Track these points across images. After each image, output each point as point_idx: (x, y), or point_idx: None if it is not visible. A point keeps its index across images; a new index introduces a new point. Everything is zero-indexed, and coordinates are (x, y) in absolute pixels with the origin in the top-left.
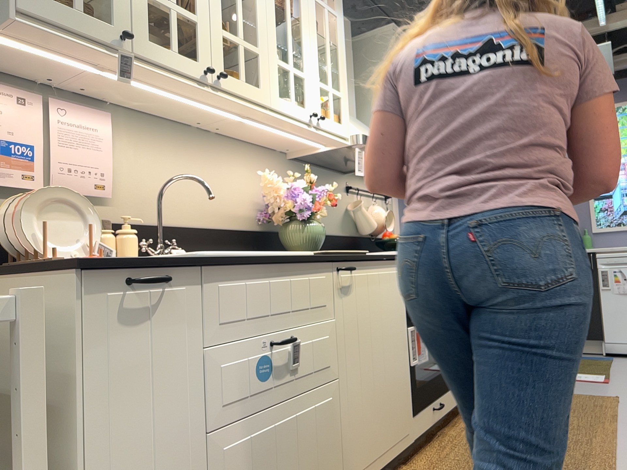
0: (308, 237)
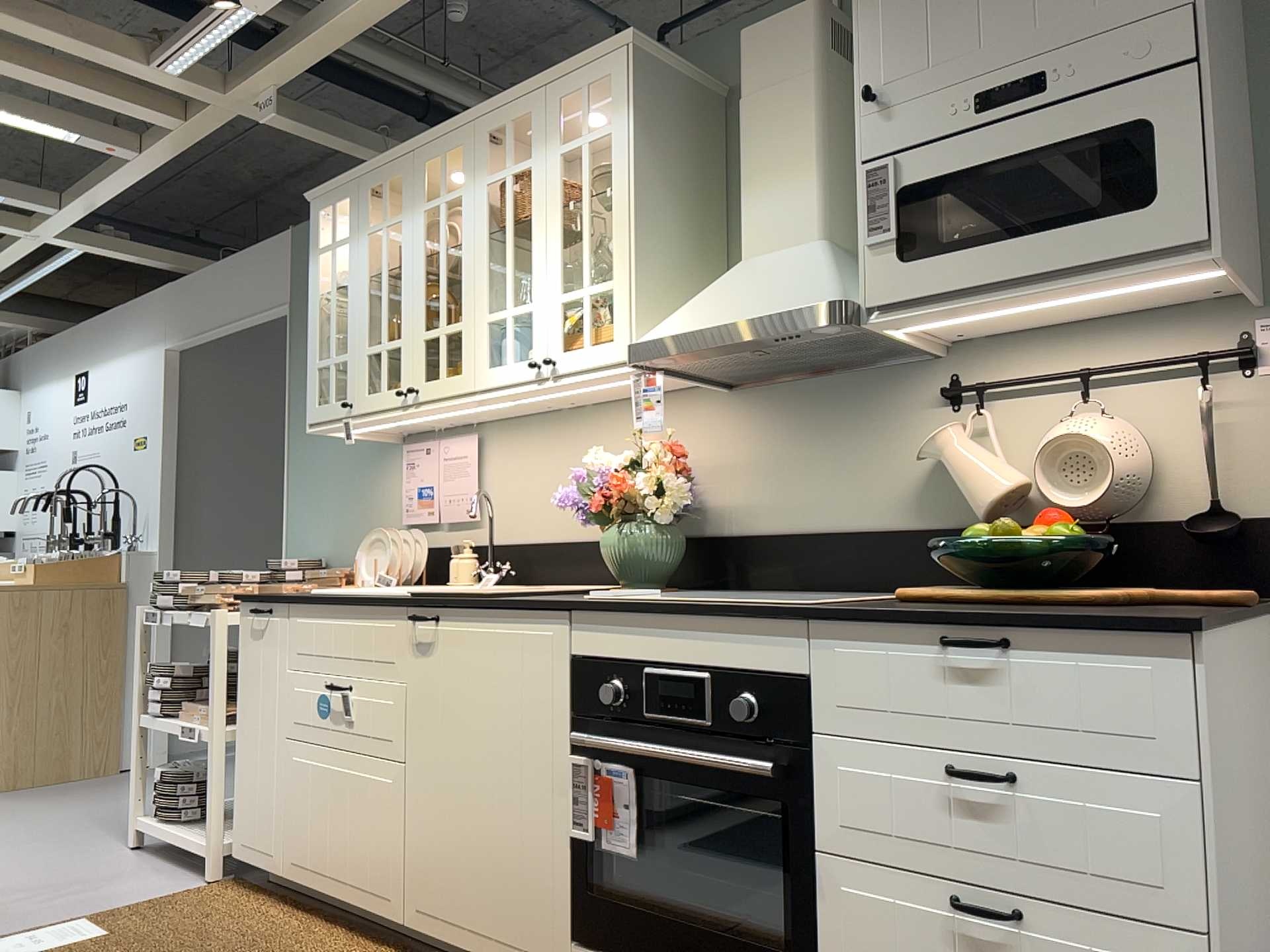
0: (609, 556)
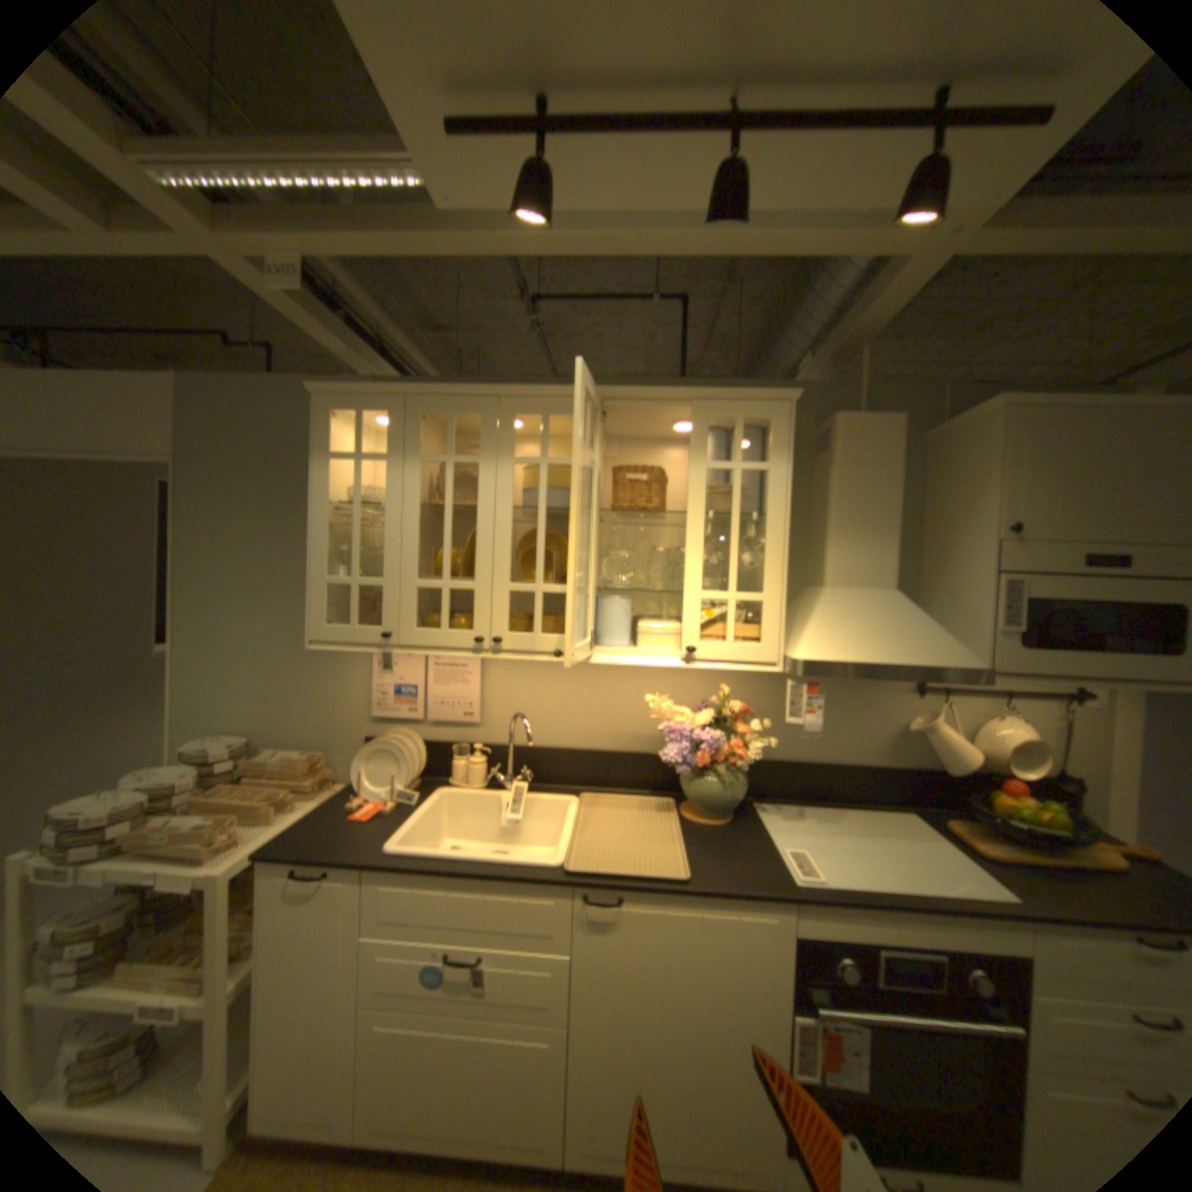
0: (700, 796)
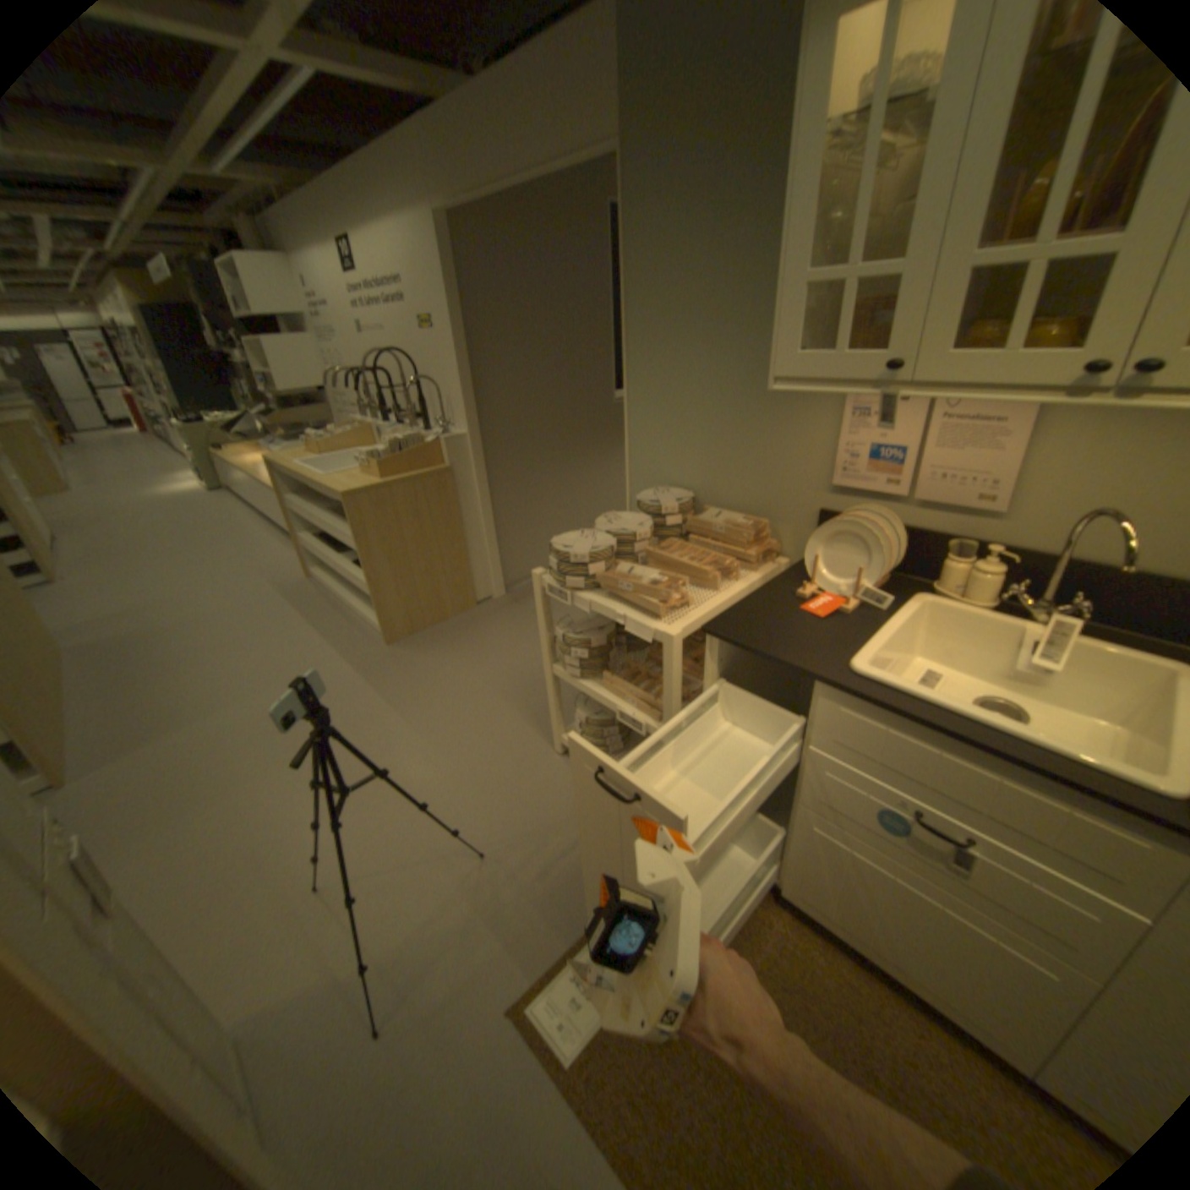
0: None
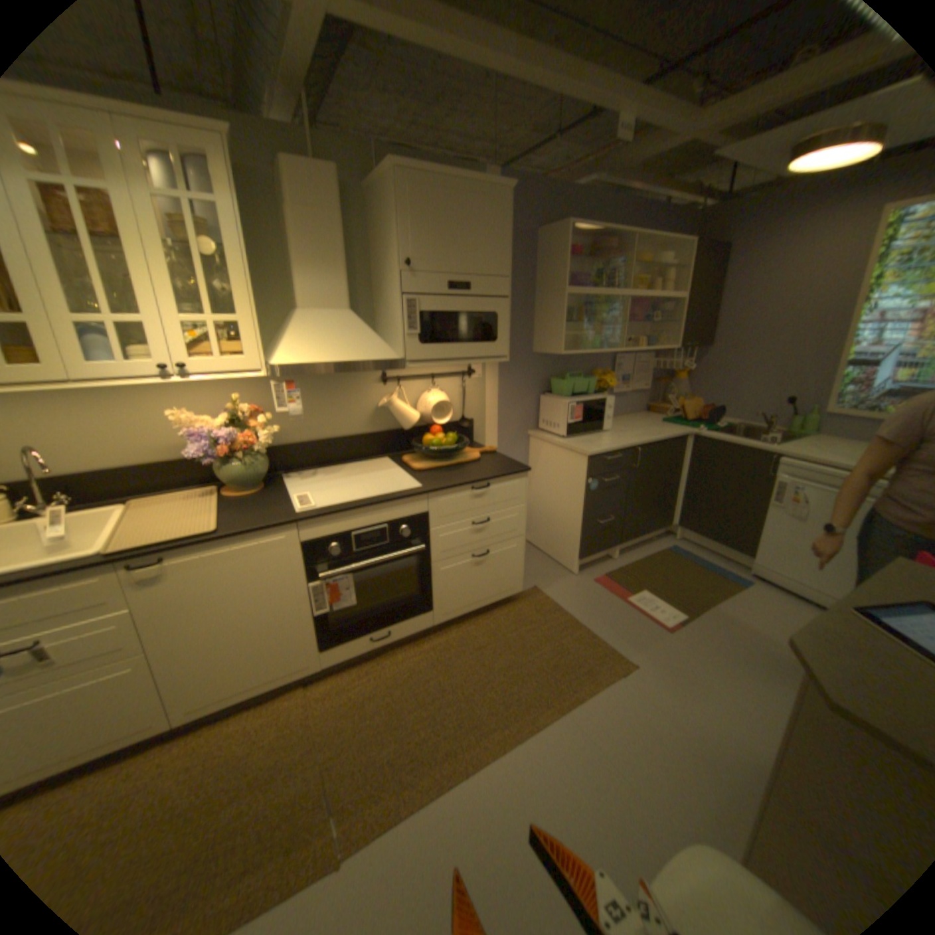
0: (231, 477)
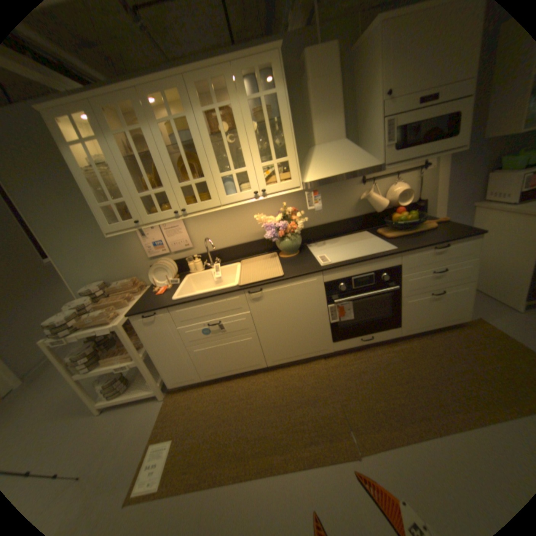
0: (284, 248)
